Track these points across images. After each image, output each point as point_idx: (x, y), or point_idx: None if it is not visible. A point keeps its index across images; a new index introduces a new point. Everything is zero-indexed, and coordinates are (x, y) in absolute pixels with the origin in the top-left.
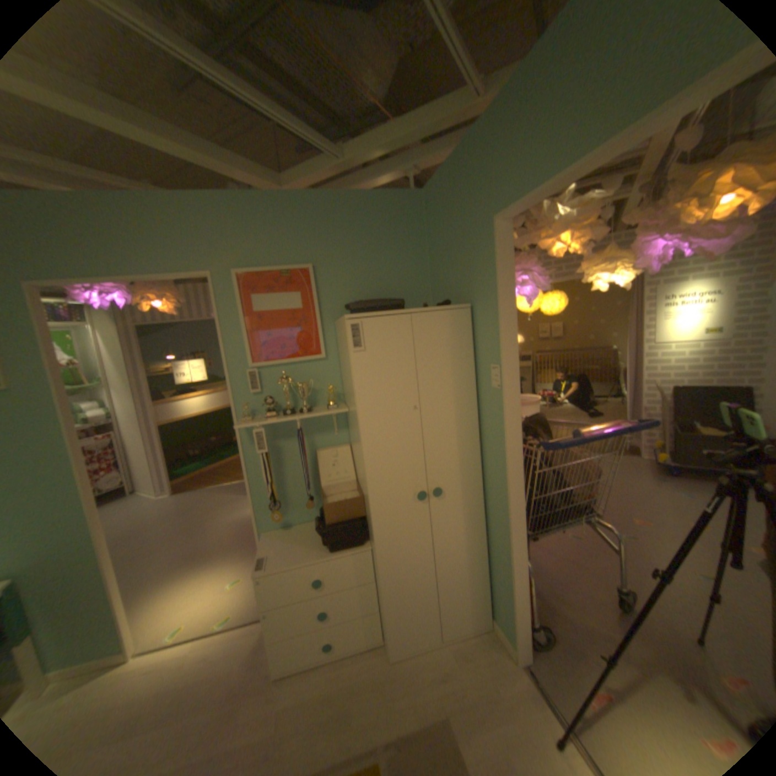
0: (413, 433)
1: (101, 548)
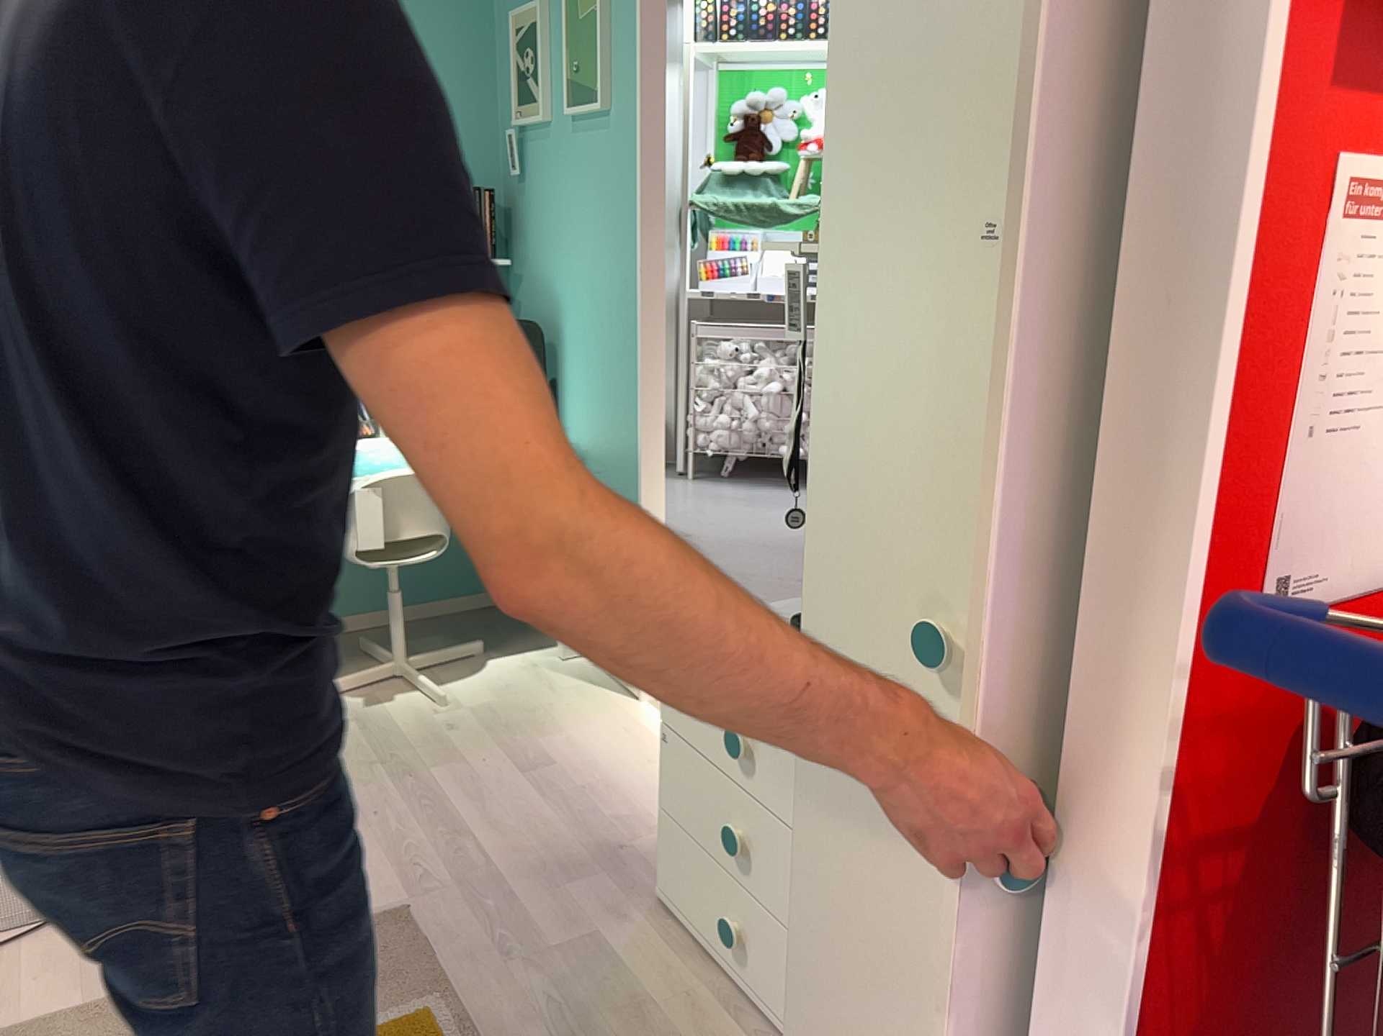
0: (969, 342)
1: (644, 462)
